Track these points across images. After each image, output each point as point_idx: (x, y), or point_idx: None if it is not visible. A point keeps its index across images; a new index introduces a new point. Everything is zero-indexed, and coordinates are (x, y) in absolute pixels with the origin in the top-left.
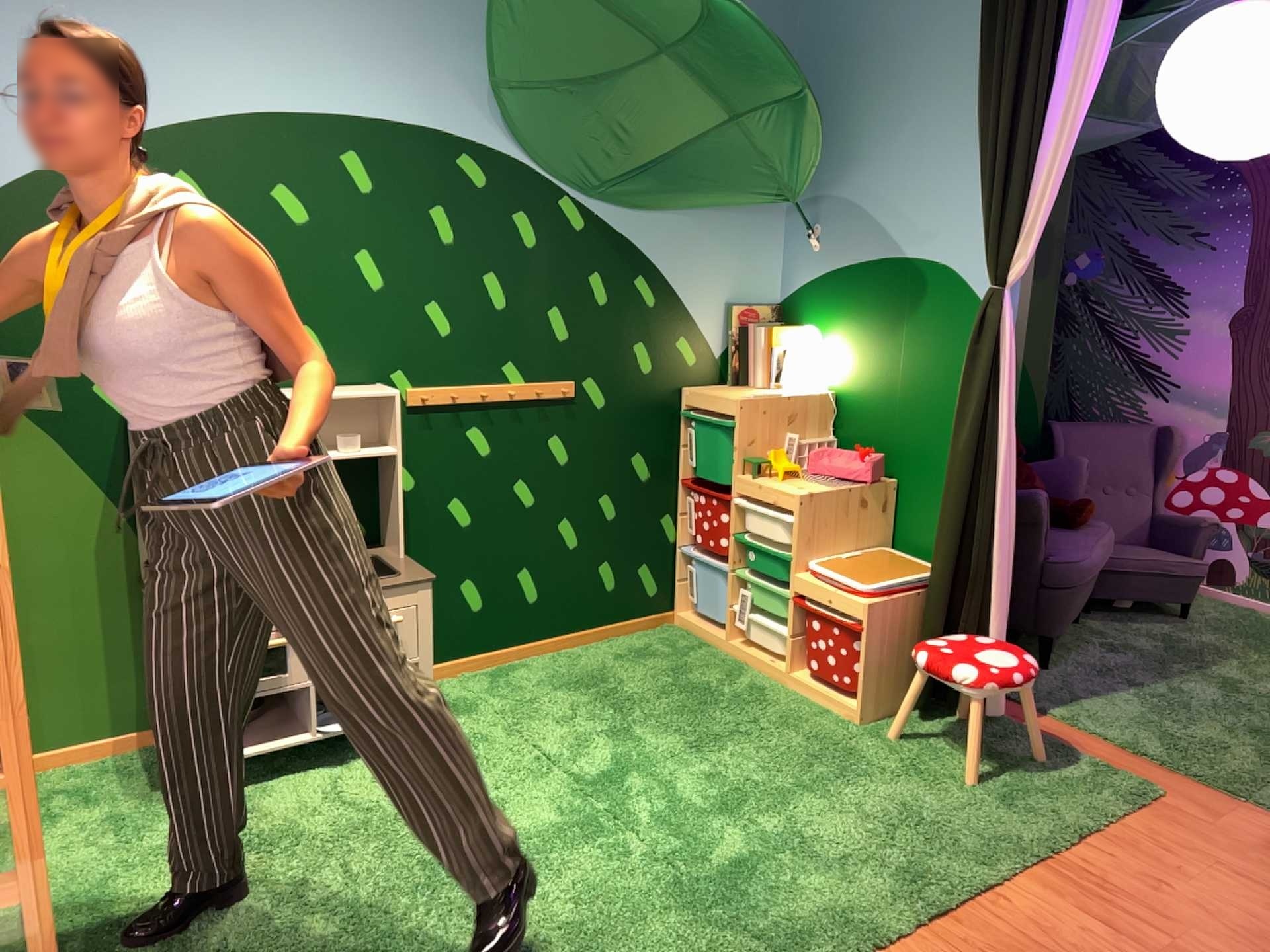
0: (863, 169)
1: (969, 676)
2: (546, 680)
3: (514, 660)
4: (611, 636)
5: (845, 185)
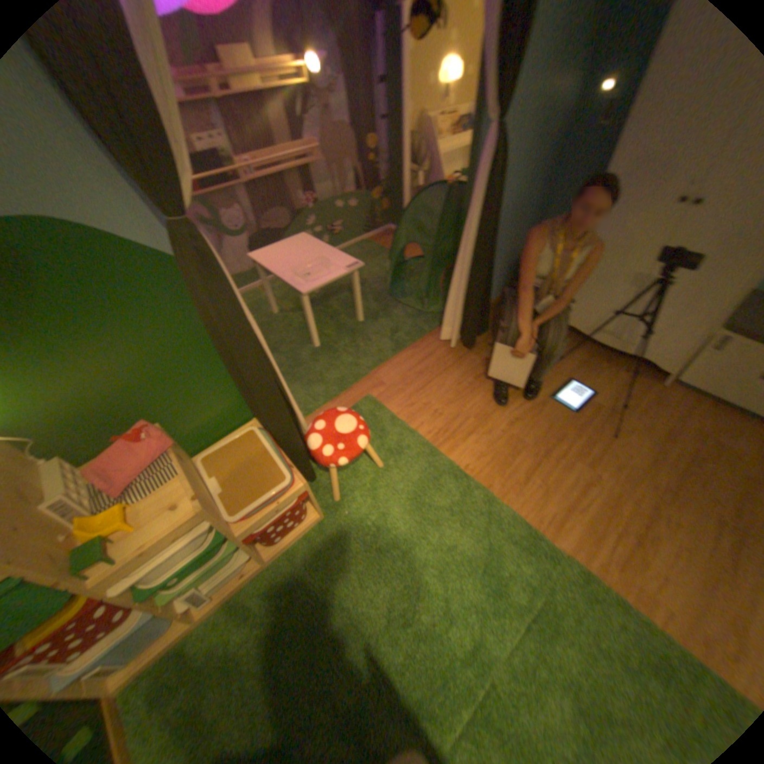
0: None
1: (365, 440)
2: None
3: None
4: None
5: None
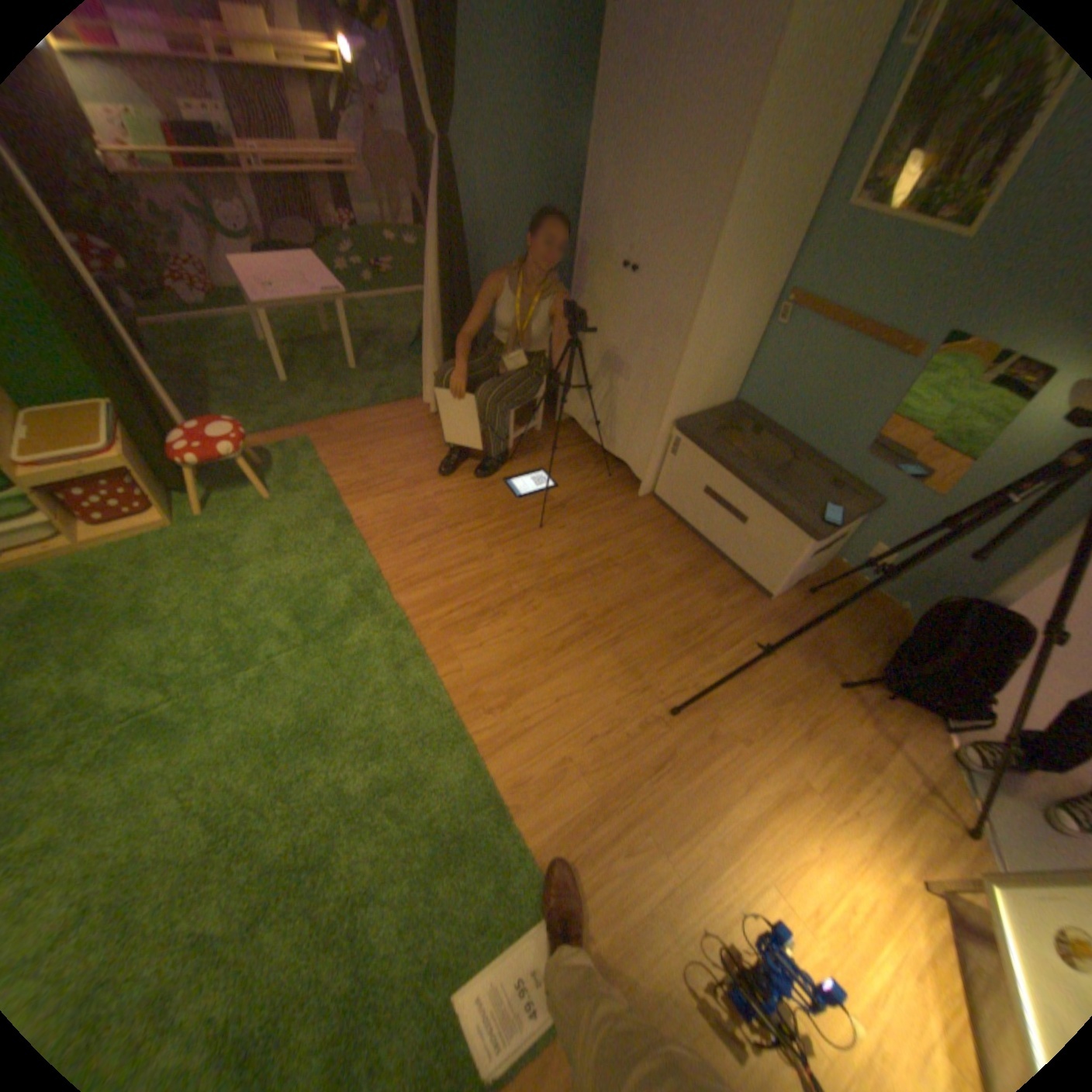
0: None
1: (228, 449)
2: None
3: None
4: None
5: None
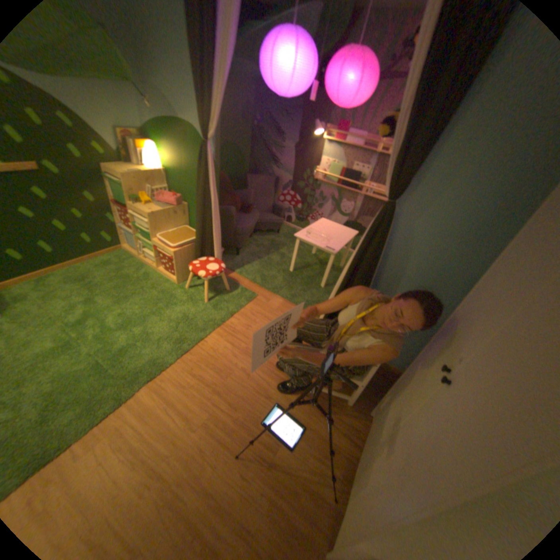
0: (158, 73)
1: (202, 276)
2: (62, 280)
3: (49, 273)
4: (94, 257)
5: (154, 79)
